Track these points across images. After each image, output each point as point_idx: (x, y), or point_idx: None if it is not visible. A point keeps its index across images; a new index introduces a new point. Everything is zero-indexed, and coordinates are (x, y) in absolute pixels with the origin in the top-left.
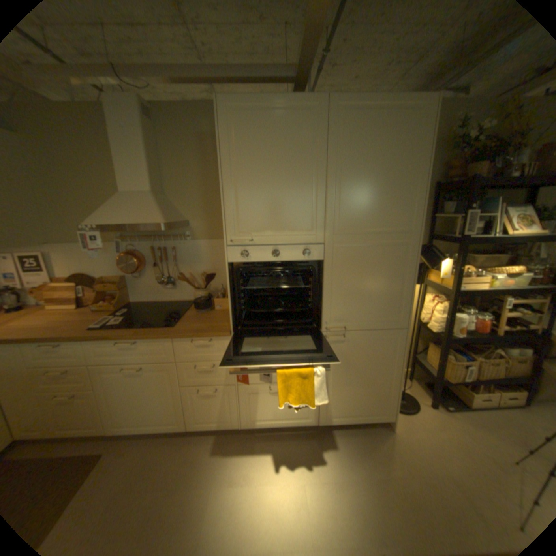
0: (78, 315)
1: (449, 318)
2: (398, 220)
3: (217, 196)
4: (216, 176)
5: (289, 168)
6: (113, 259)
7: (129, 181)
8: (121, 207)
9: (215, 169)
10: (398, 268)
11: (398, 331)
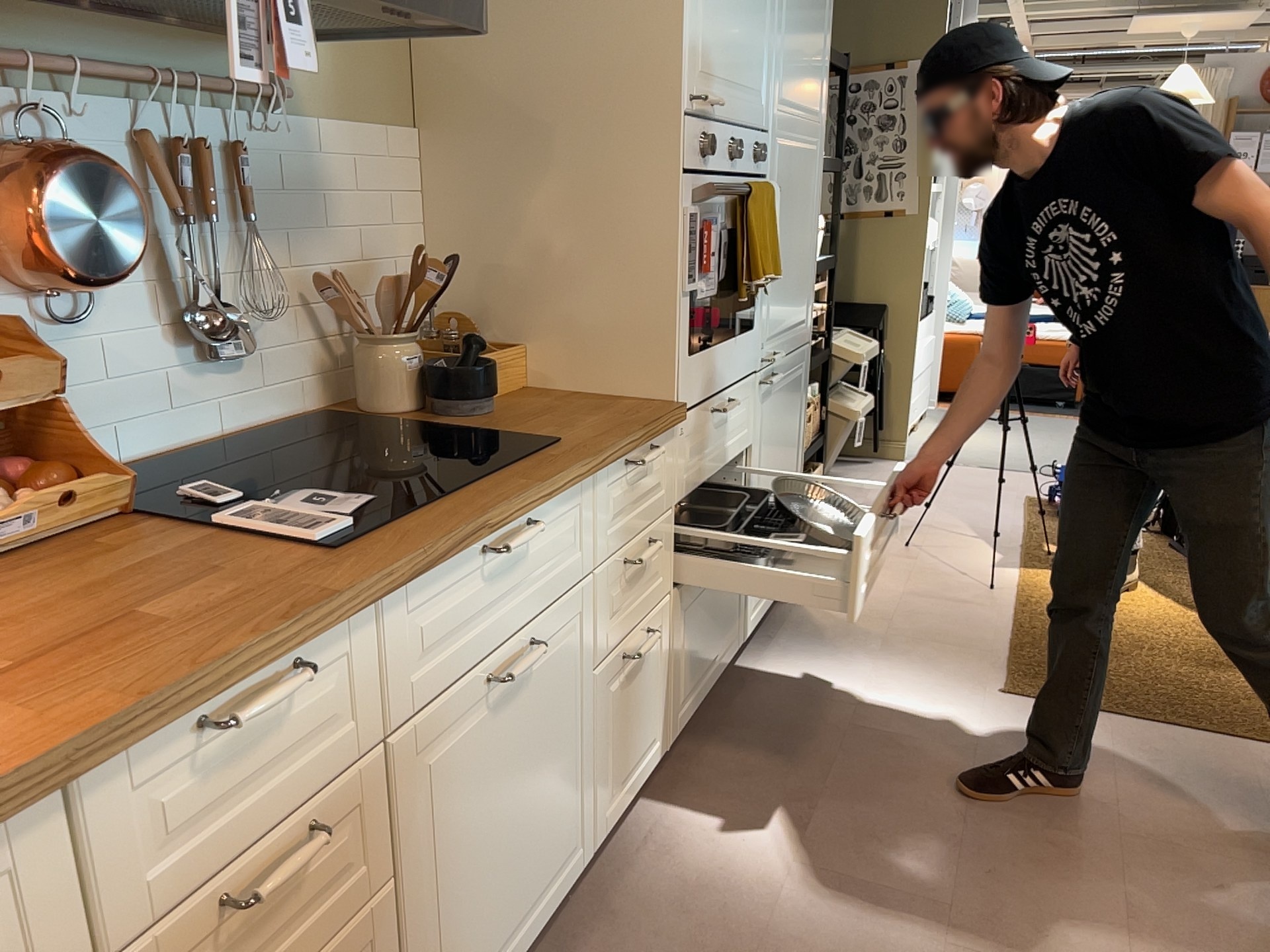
0: None
1: None
2: (816, 94)
3: None
4: None
5: None
6: None
7: None
8: None
9: None
10: (812, 203)
11: (805, 350)
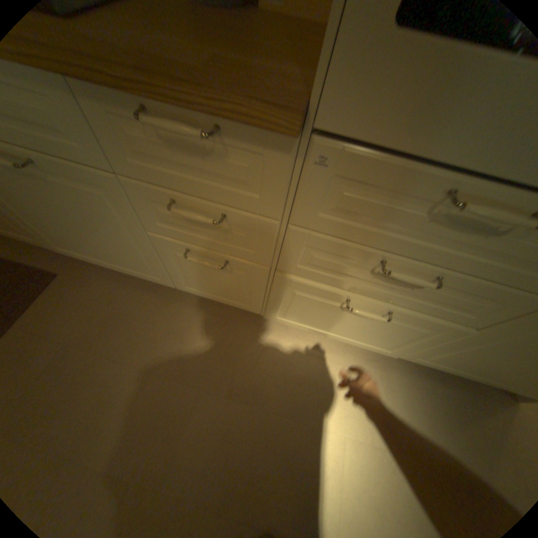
0: None
1: None
2: None
3: None
4: None
5: None
6: None
7: None
8: None
9: None
10: None
11: None
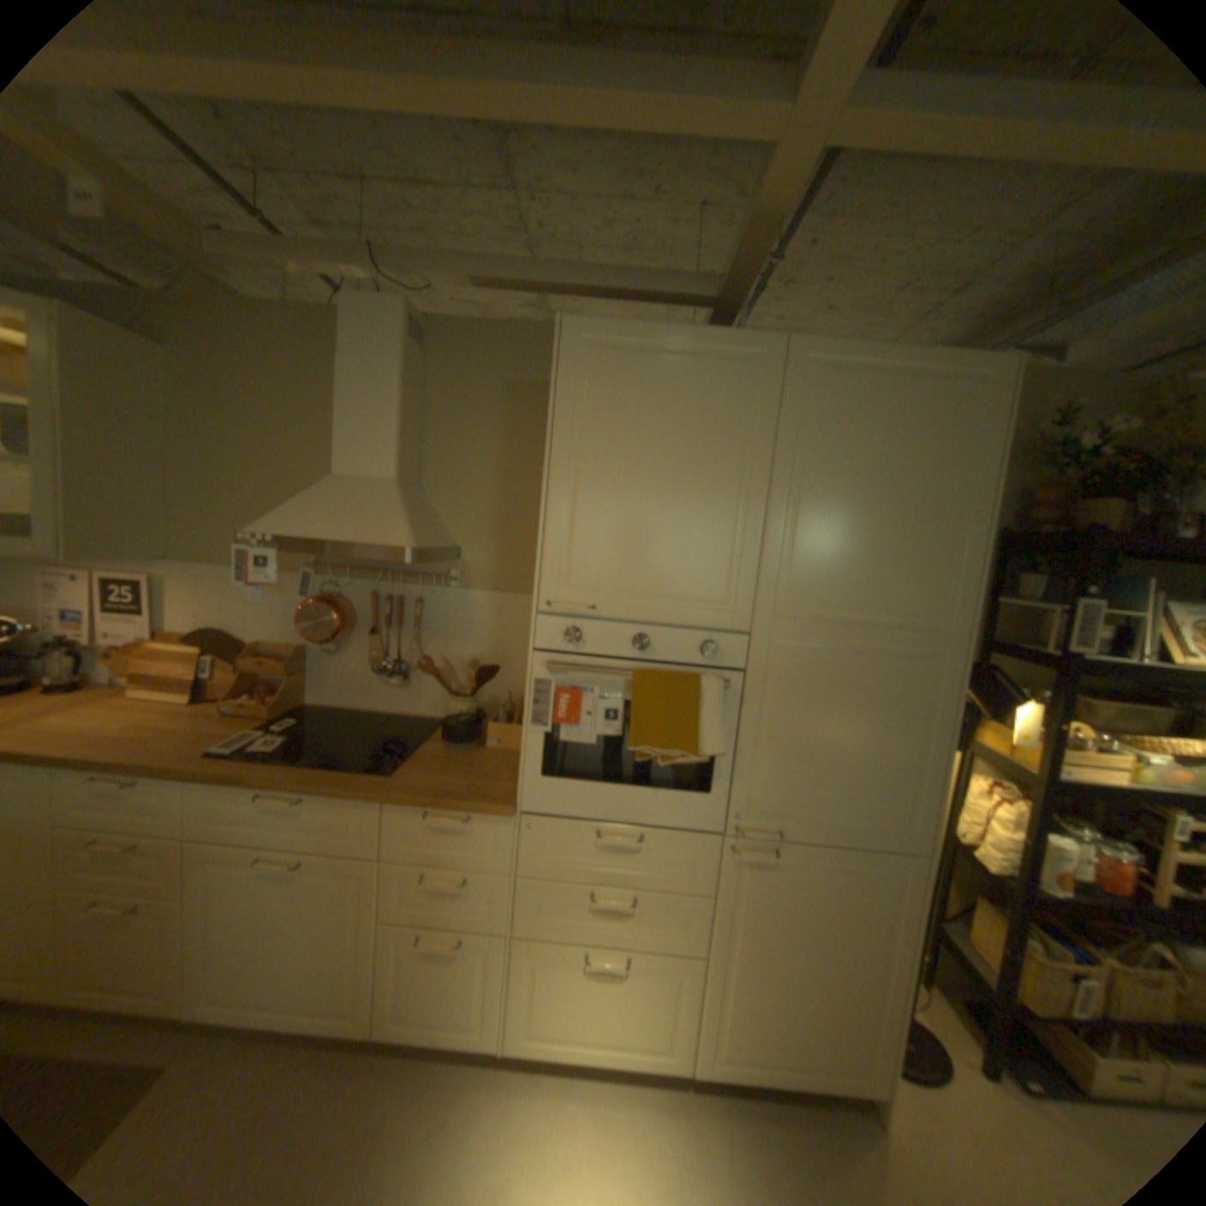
0: (193, 721)
1: (1031, 845)
2: (921, 602)
3: (530, 506)
4: (533, 467)
5: (693, 469)
6: (291, 610)
7: (360, 458)
8: (332, 506)
9: (534, 454)
10: (916, 710)
11: (909, 863)
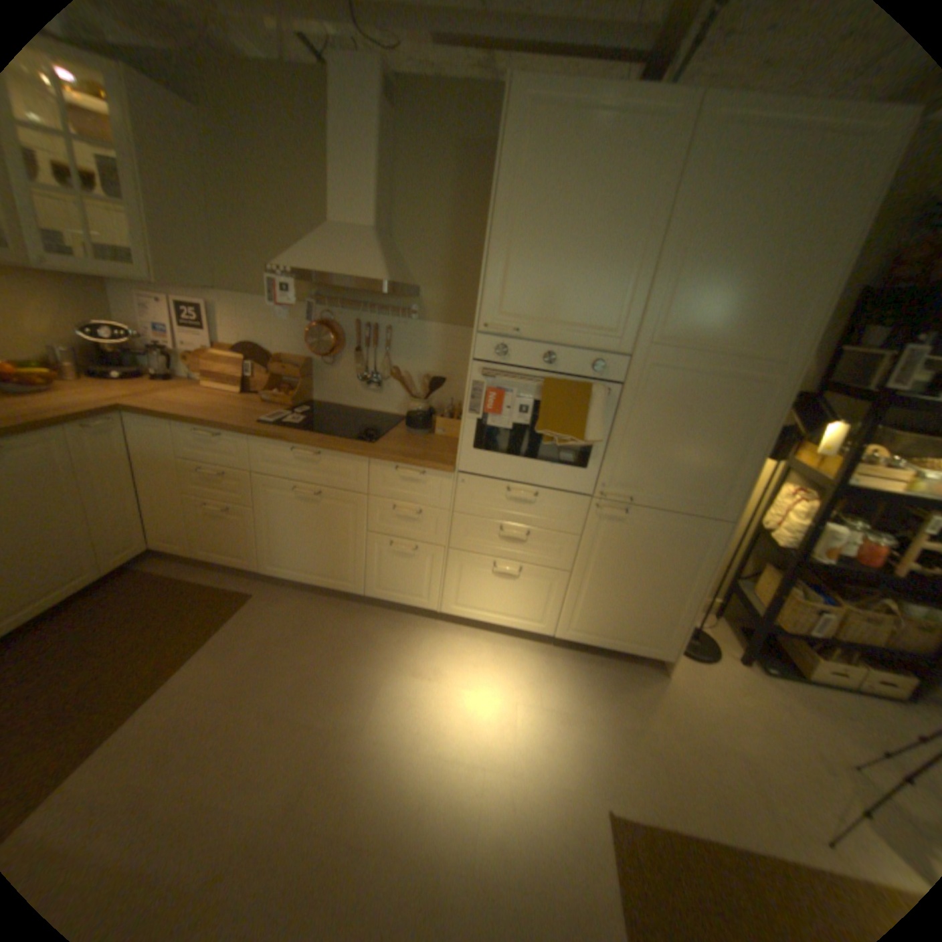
0: (244, 403)
1: (813, 528)
2: (768, 337)
3: (472, 254)
4: (476, 220)
5: (603, 218)
6: (299, 331)
7: (345, 208)
8: (328, 247)
9: (477, 208)
10: (745, 420)
11: (717, 524)
